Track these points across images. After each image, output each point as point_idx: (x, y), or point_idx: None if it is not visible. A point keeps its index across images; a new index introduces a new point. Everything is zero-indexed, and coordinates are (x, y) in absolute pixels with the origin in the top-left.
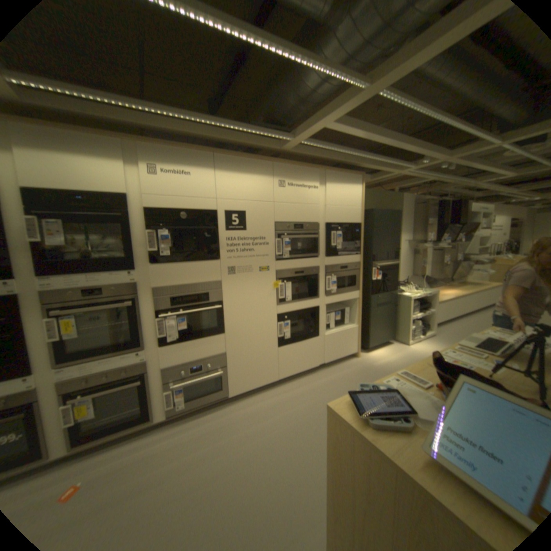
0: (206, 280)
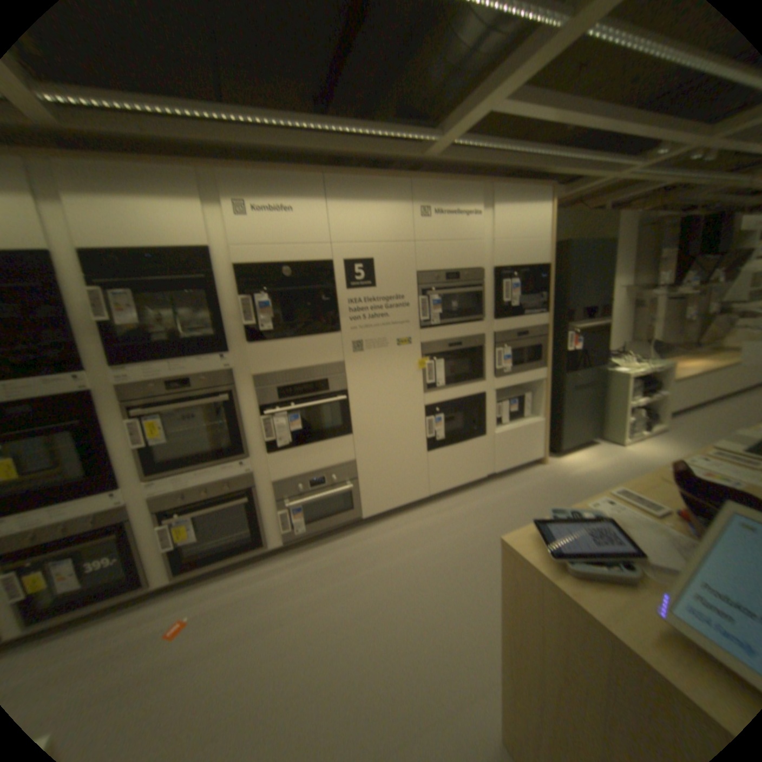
0: (322, 360)
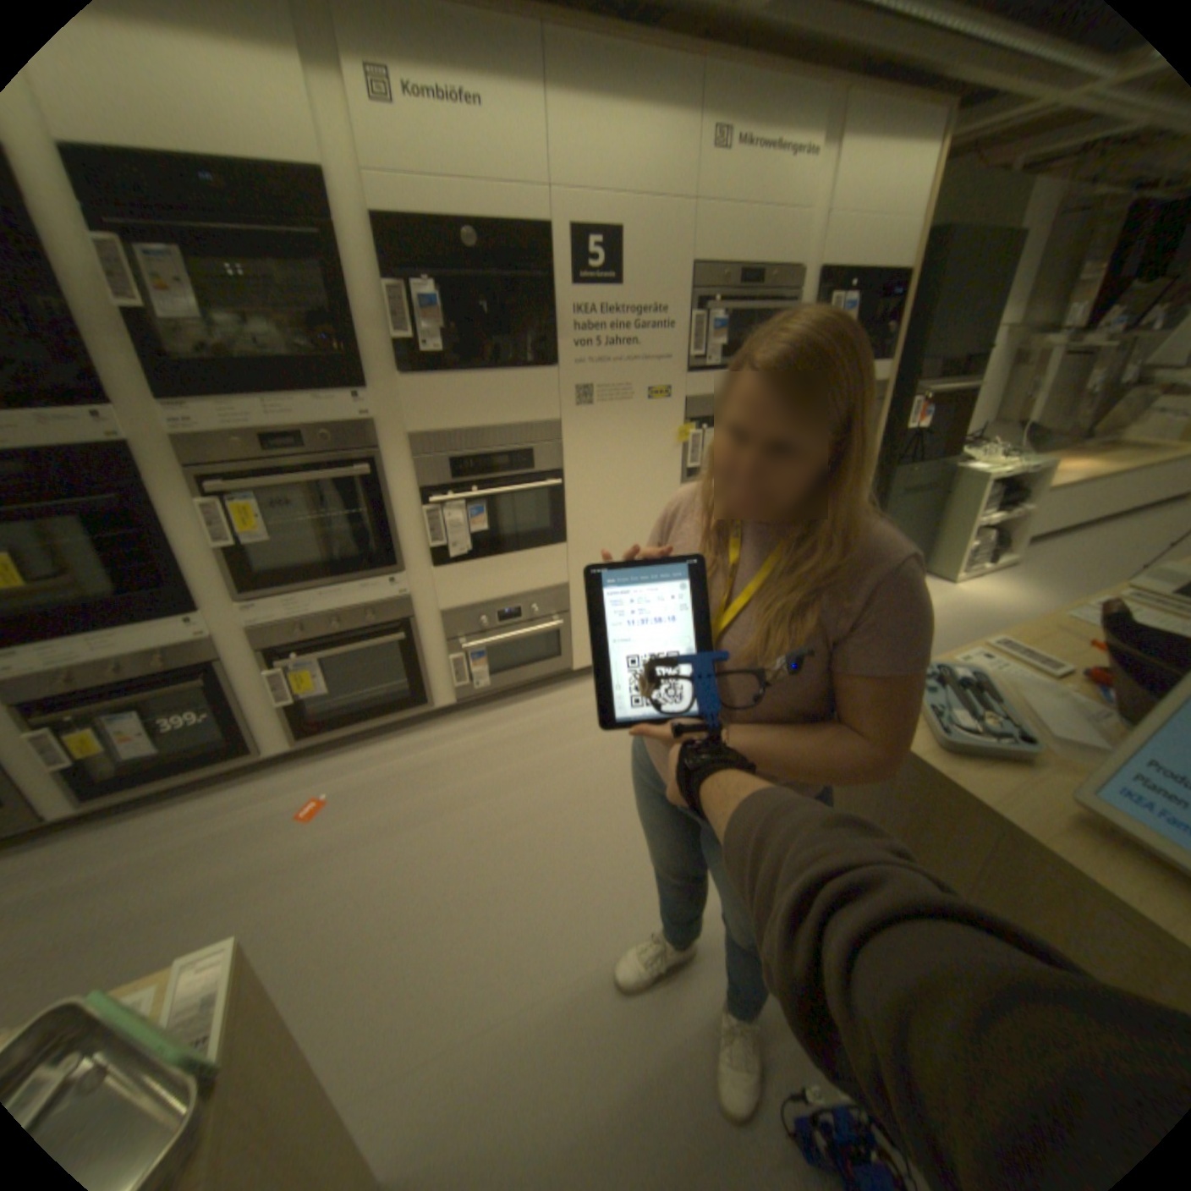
0: (527, 417)
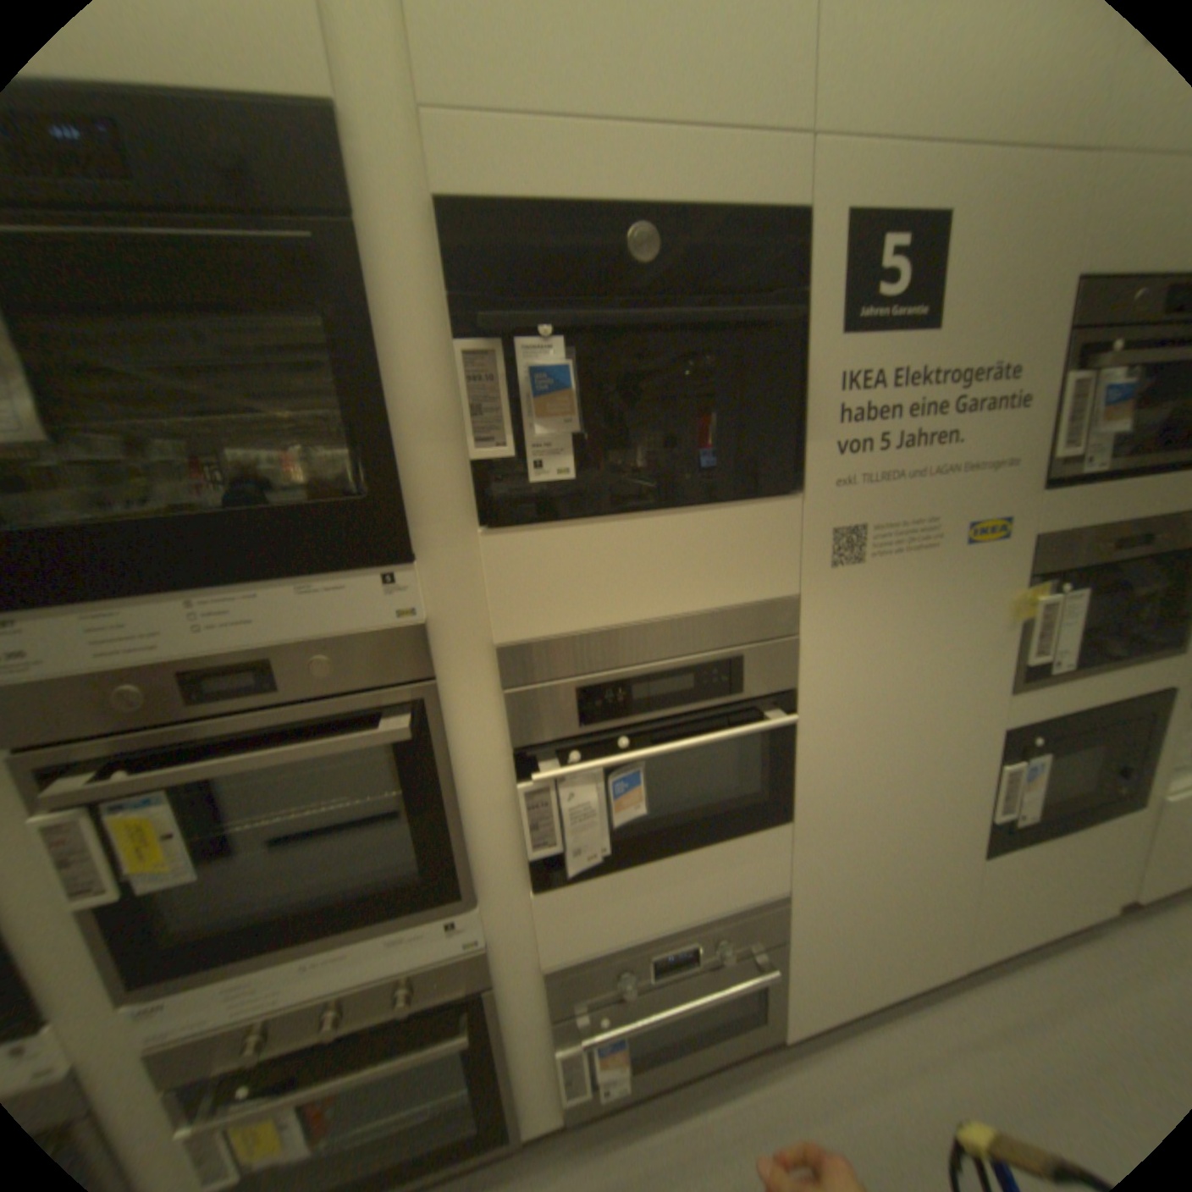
0: (737, 593)
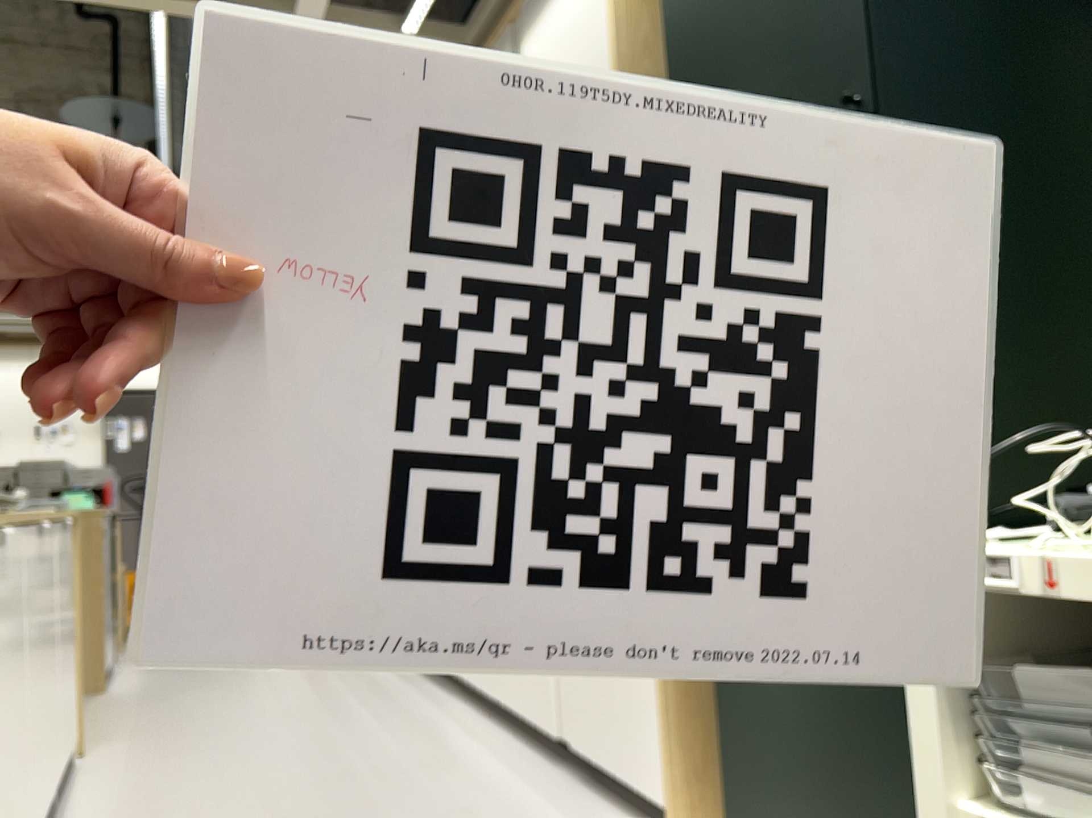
0: None
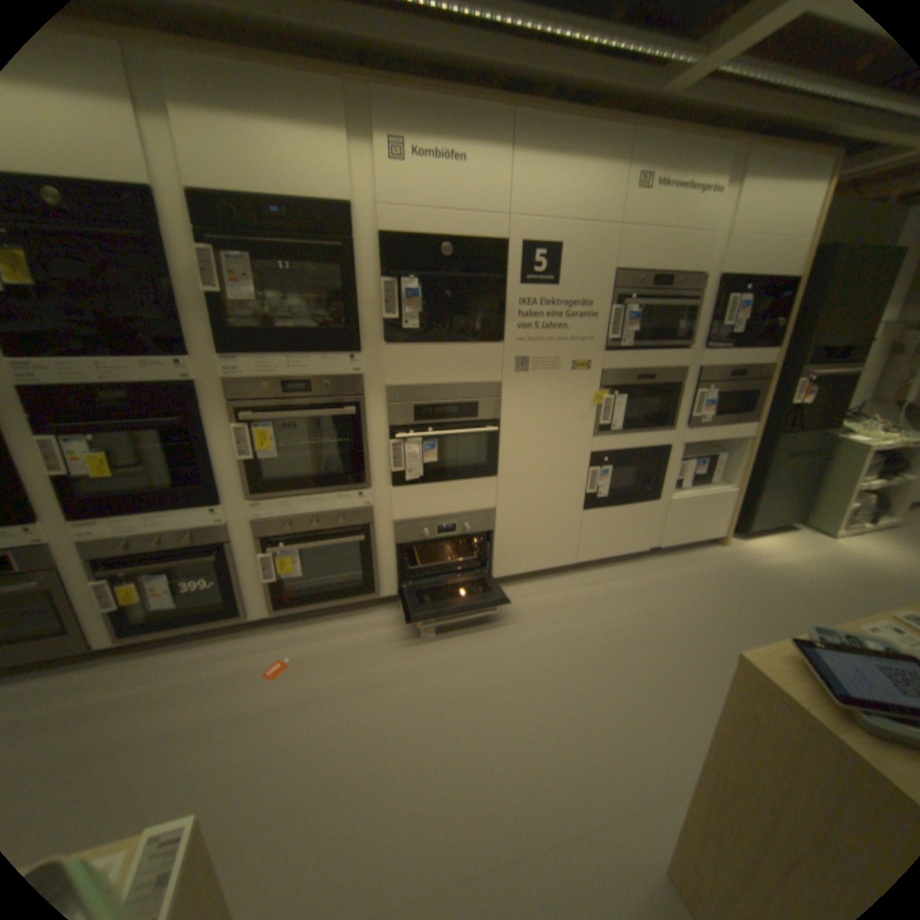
0: (476, 378)
